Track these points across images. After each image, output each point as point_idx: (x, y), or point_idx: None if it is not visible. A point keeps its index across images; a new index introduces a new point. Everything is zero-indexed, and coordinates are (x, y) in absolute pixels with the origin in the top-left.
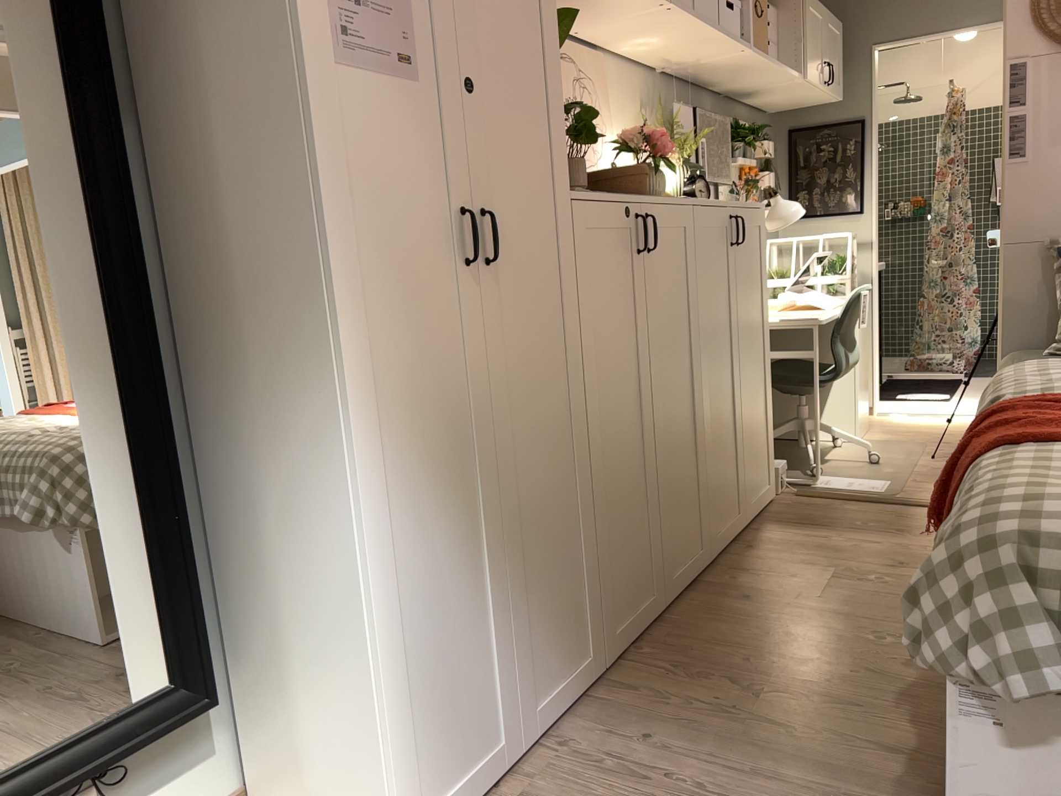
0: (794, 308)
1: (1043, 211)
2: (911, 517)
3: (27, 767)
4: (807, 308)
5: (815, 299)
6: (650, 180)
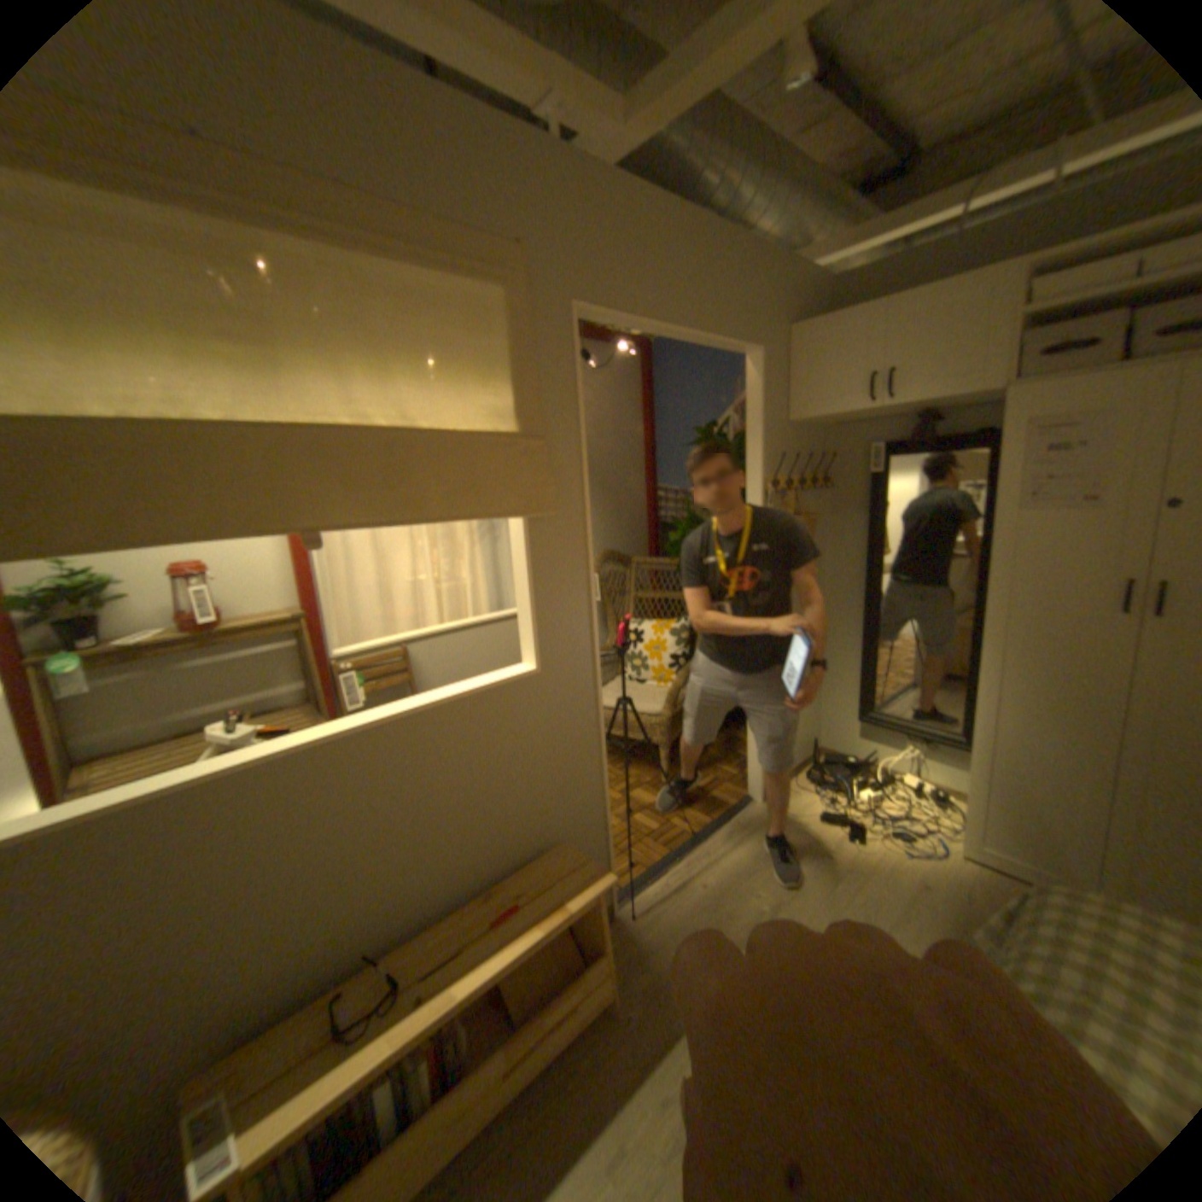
0: None
1: None
2: None
3: (907, 720)
4: None
5: None
6: None
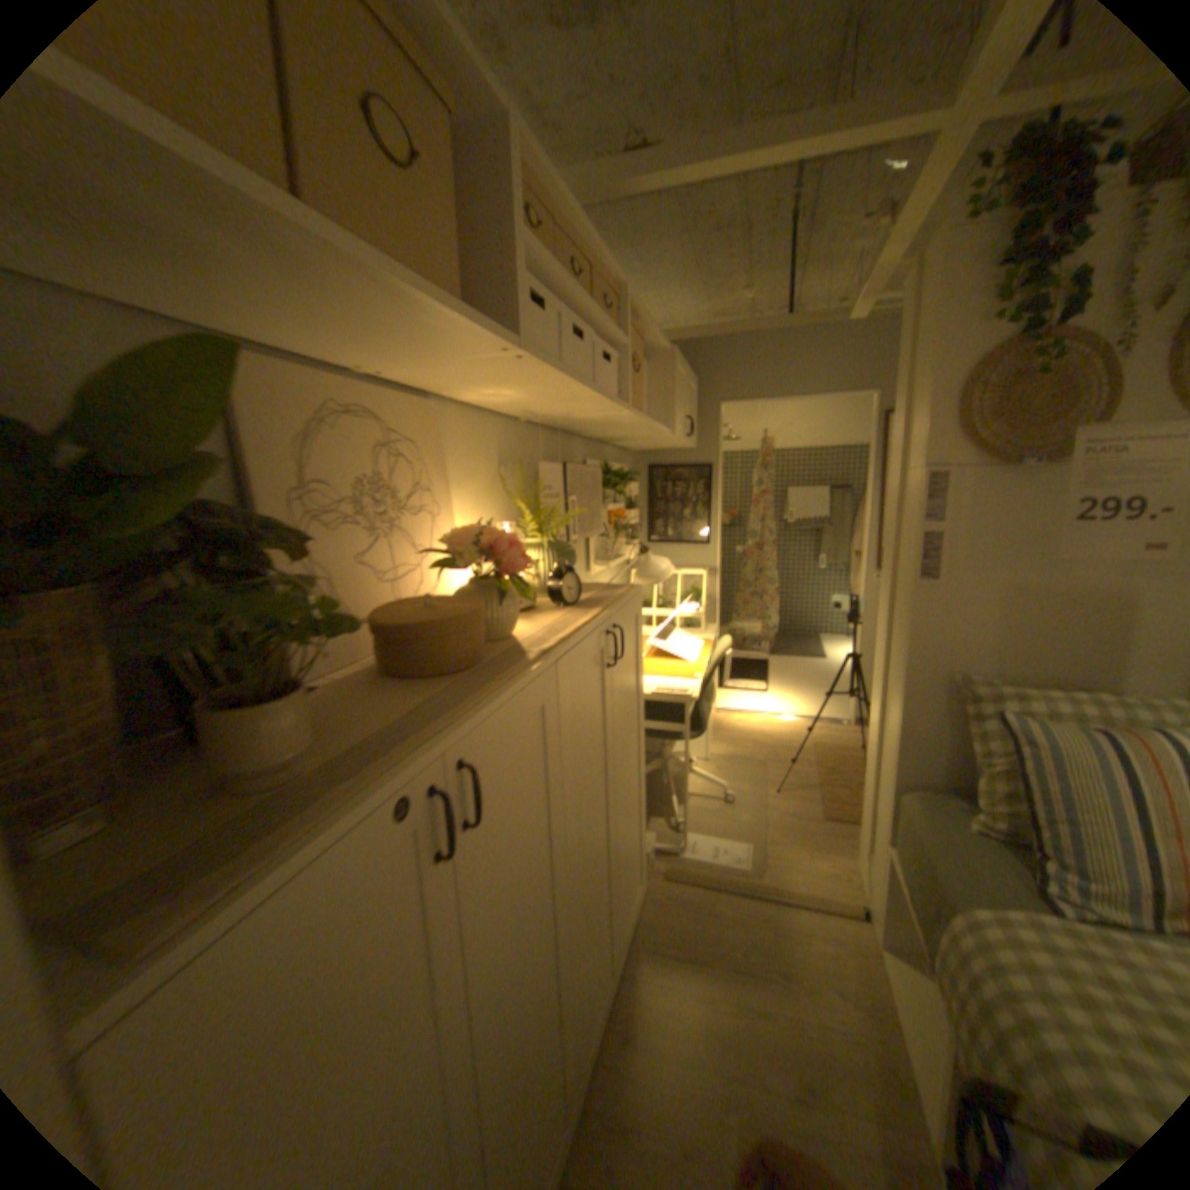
0: (658, 654)
1: (952, 639)
2: (787, 935)
3: None
4: (671, 655)
5: (679, 649)
6: (493, 608)
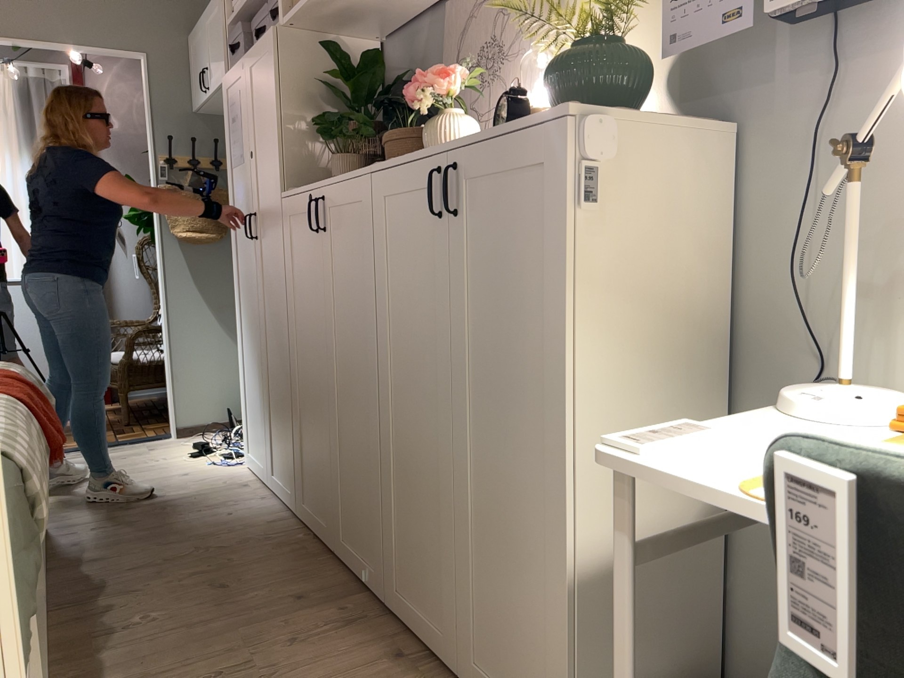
0: None
1: None
2: None
3: None
4: None
5: None
6: (425, 137)
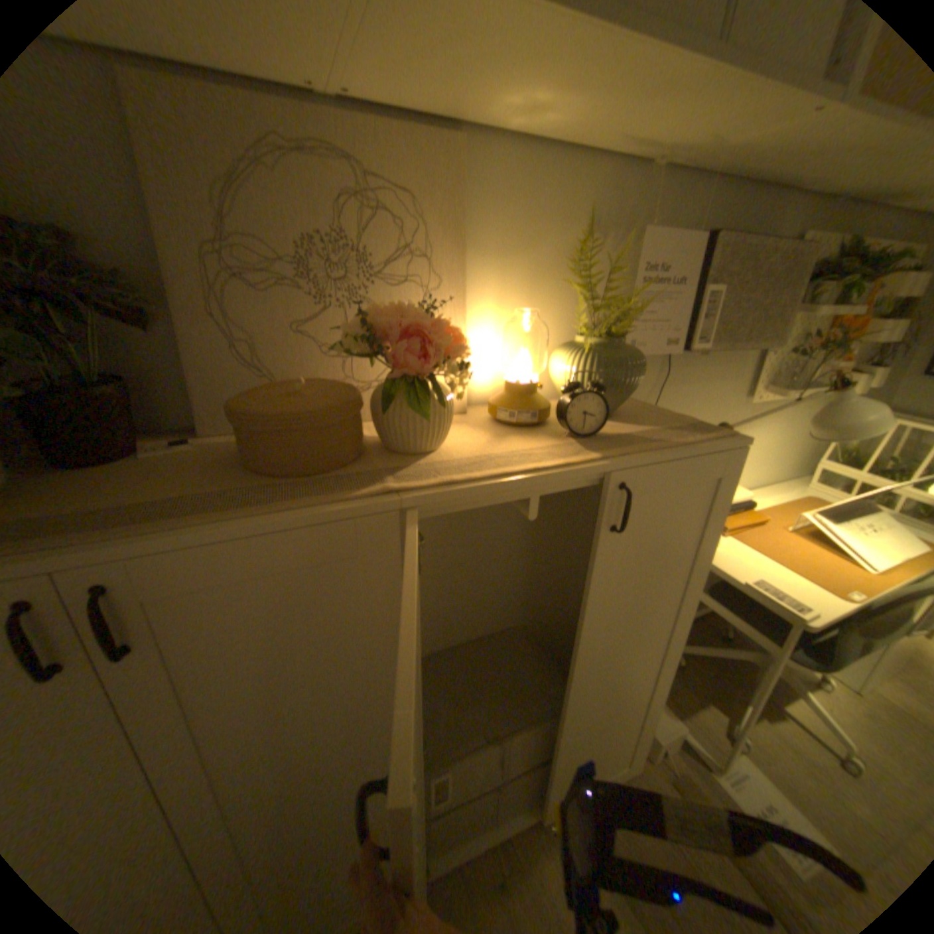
0: (820, 537)
1: None
2: None
3: None
4: (840, 548)
5: (858, 546)
6: (389, 414)
